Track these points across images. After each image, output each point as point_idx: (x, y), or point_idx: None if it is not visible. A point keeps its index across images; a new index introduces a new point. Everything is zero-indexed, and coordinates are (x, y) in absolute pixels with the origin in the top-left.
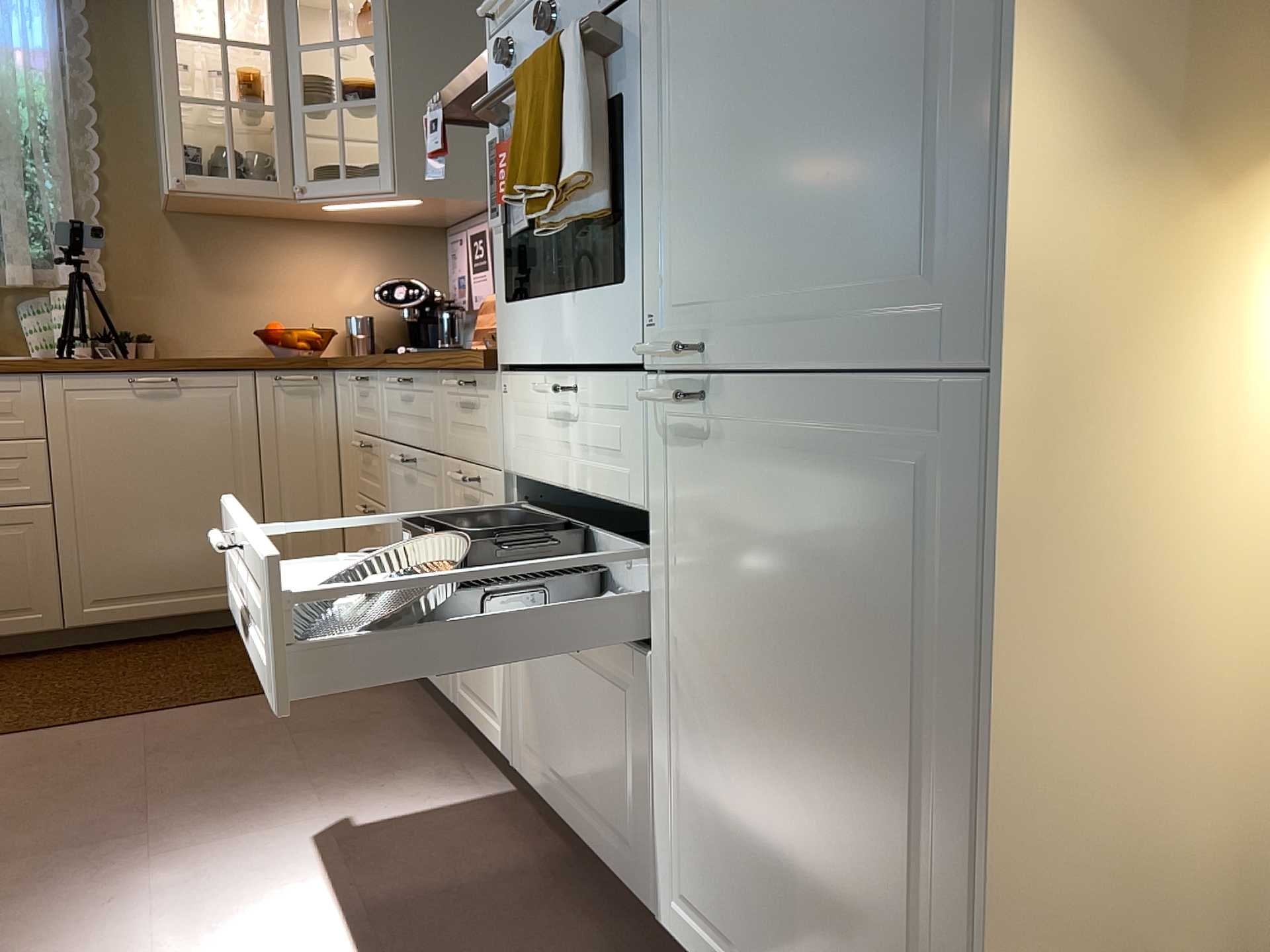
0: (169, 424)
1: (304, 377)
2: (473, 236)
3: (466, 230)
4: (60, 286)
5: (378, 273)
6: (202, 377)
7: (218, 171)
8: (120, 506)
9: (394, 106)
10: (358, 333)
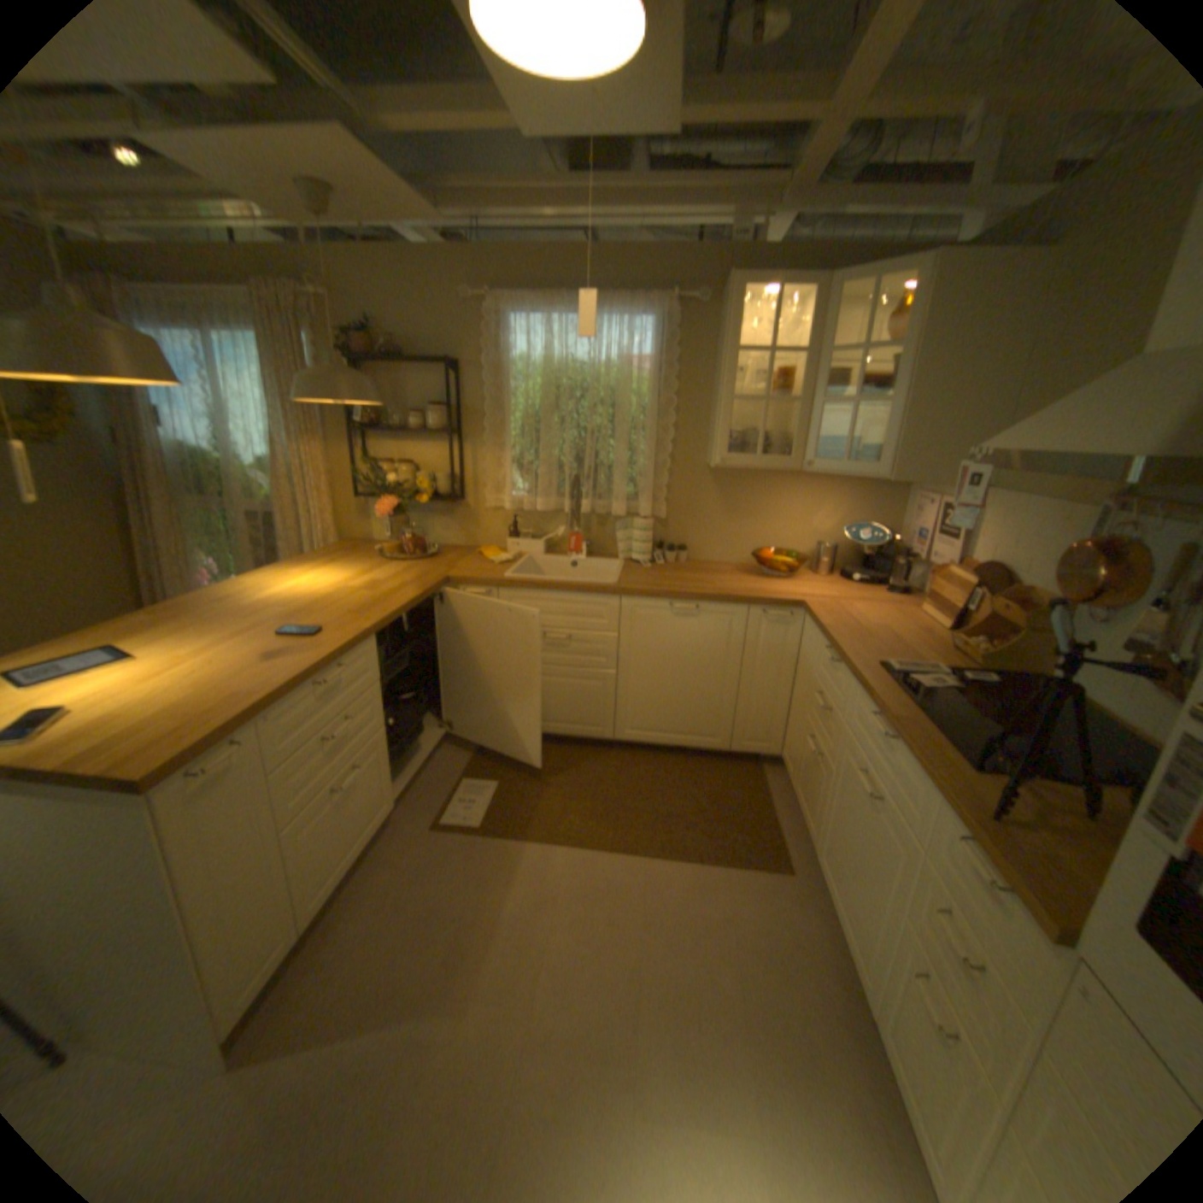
0: (689, 634)
1: (784, 616)
2: (949, 507)
3: (942, 498)
4: (639, 514)
5: (849, 509)
6: (715, 607)
7: (749, 447)
8: (653, 678)
9: (908, 404)
10: (825, 560)
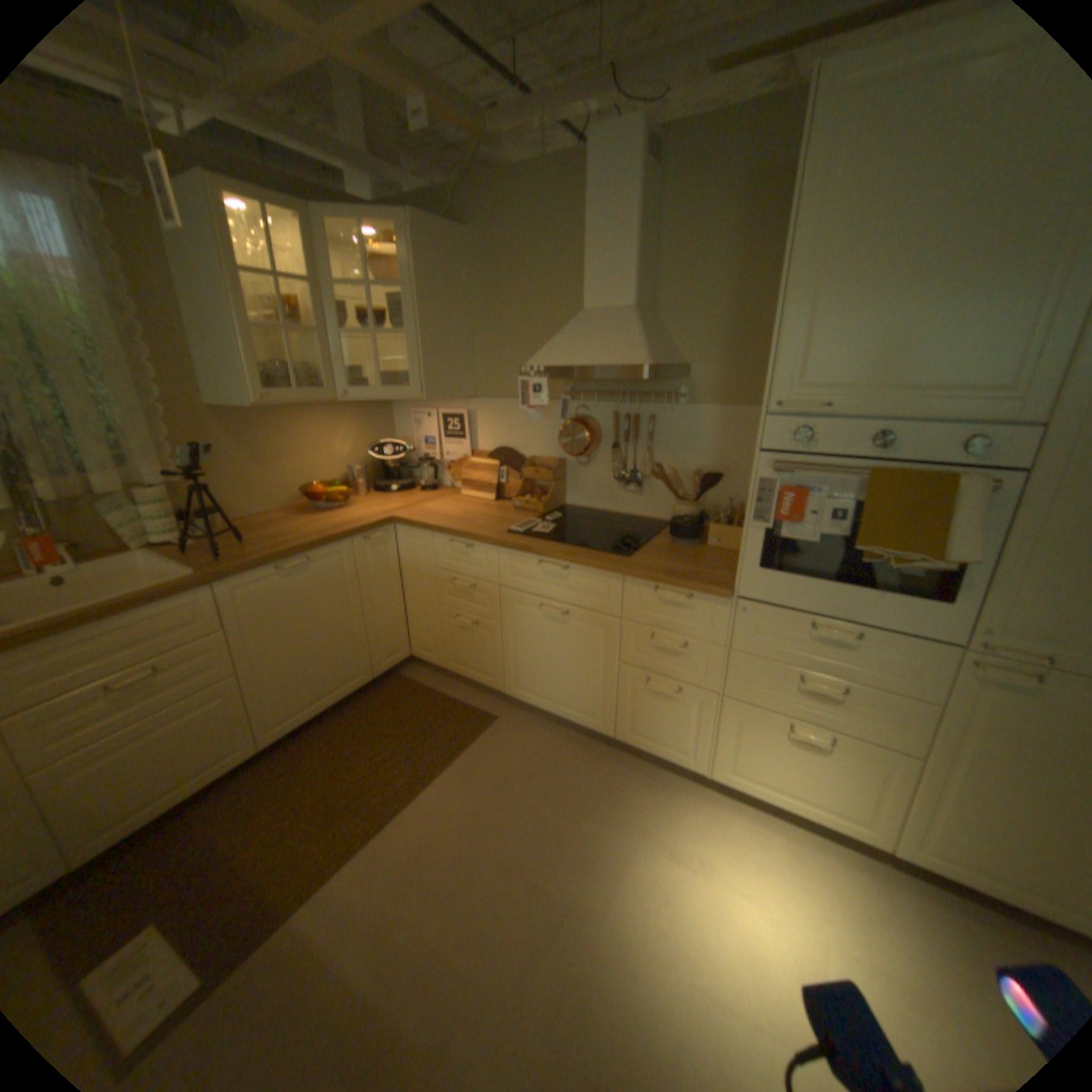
0: (305, 590)
1: (383, 534)
2: (445, 416)
3: (435, 410)
4: (136, 484)
5: (355, 433)
6: (322, 551)
7: (275, 382)
8: (283, 656)
9: (415, 336)
10: (361, 480)
